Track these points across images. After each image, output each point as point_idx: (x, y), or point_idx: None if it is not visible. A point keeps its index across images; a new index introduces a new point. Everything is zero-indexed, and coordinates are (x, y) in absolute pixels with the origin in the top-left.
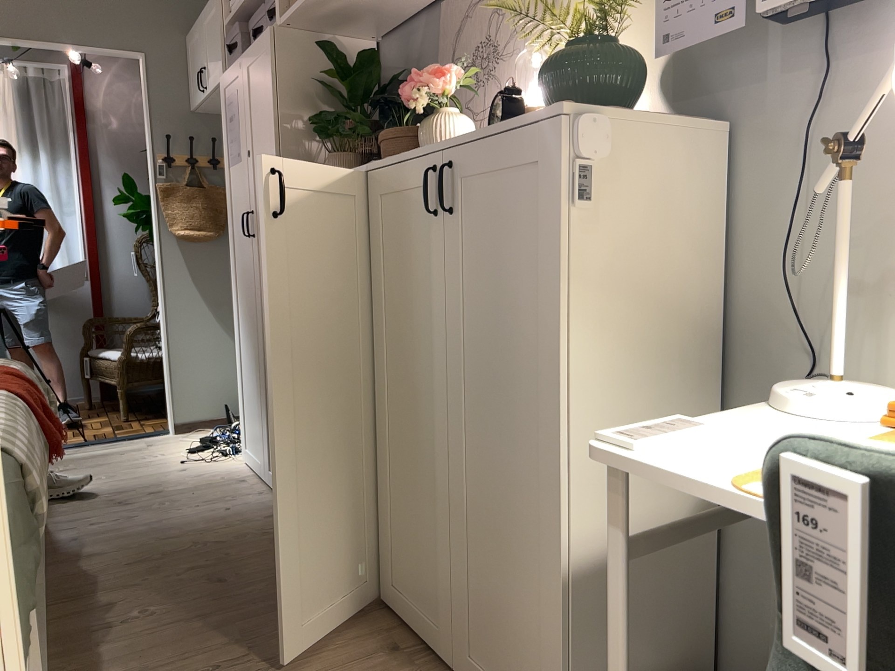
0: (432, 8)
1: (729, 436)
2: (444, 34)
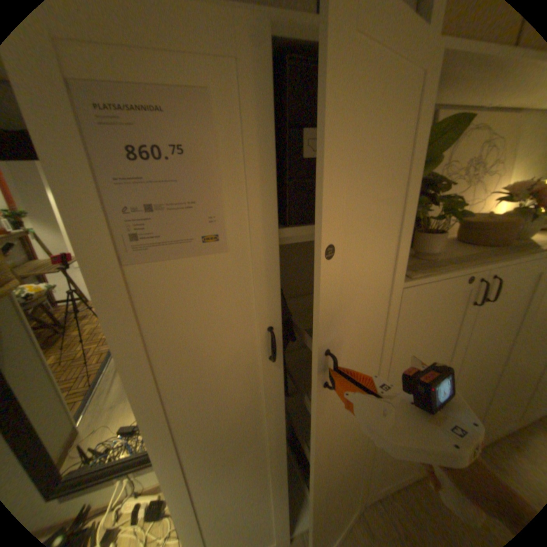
0: None
1: None
2: None
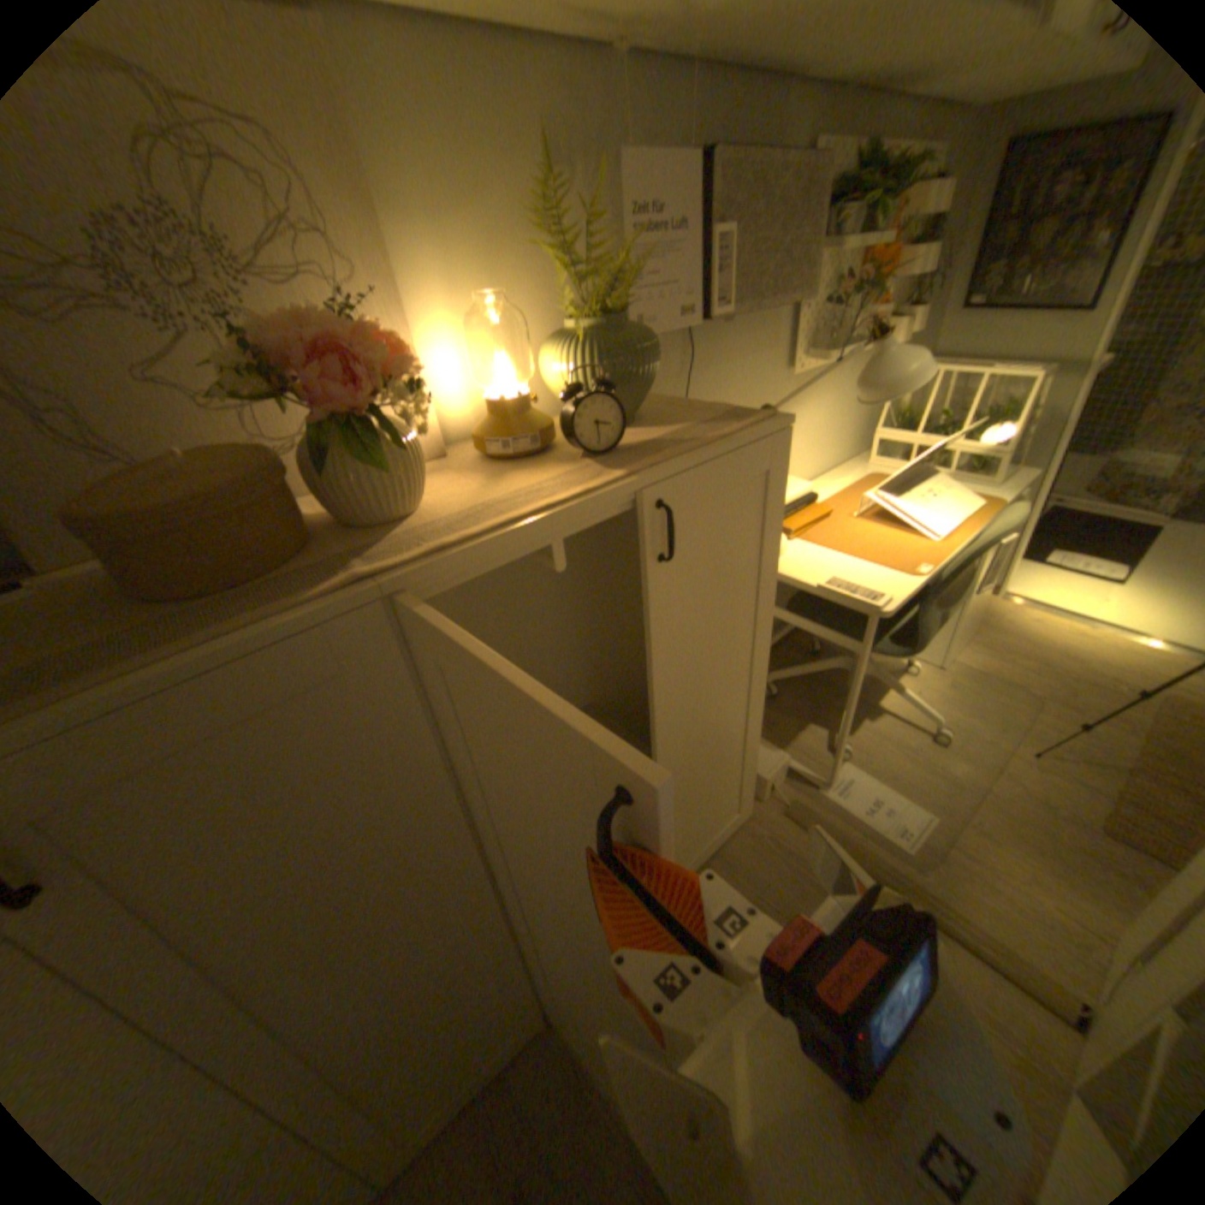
0: None
1: (819, 575)
2: None
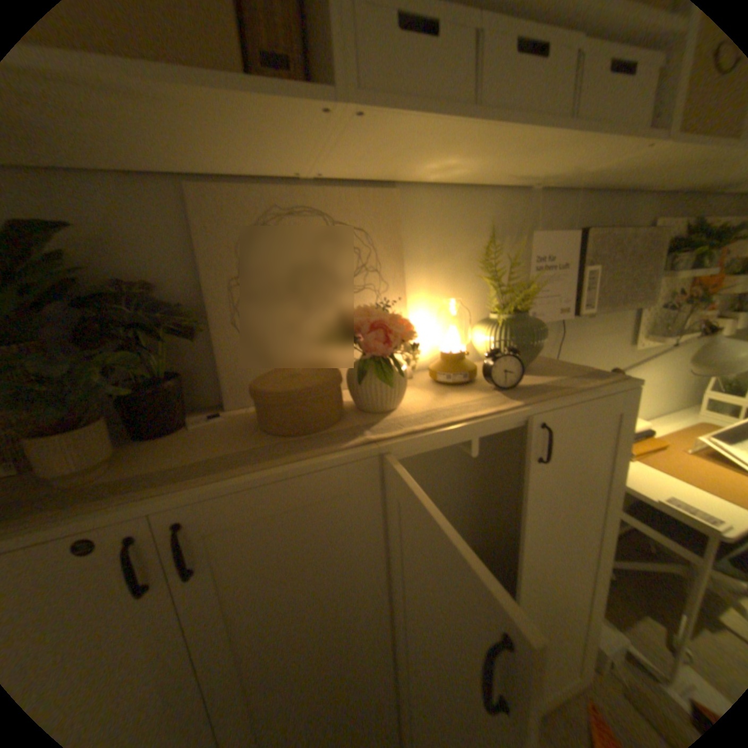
0: (134, 172)
1: (659, 493)
2: (181, 222)
